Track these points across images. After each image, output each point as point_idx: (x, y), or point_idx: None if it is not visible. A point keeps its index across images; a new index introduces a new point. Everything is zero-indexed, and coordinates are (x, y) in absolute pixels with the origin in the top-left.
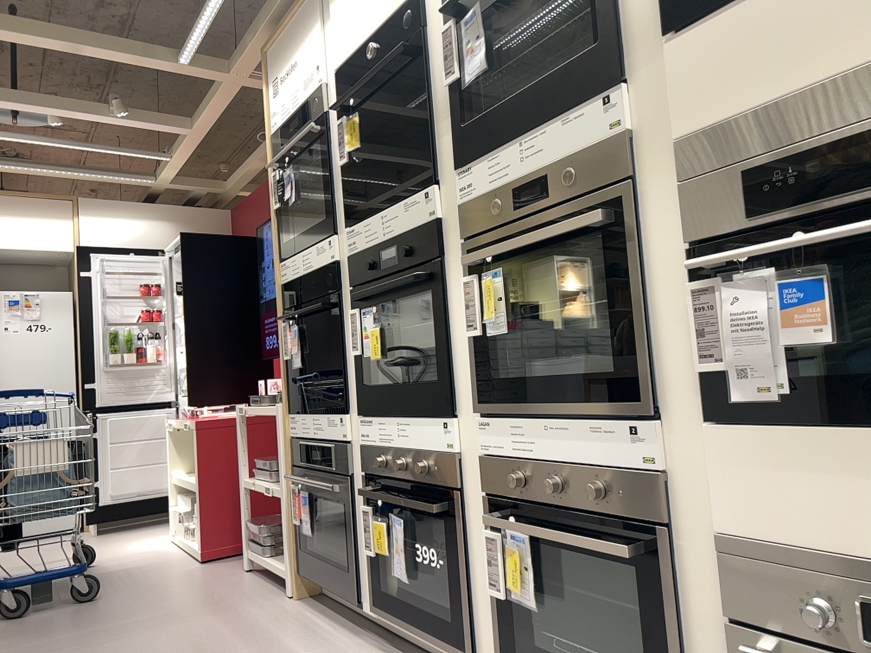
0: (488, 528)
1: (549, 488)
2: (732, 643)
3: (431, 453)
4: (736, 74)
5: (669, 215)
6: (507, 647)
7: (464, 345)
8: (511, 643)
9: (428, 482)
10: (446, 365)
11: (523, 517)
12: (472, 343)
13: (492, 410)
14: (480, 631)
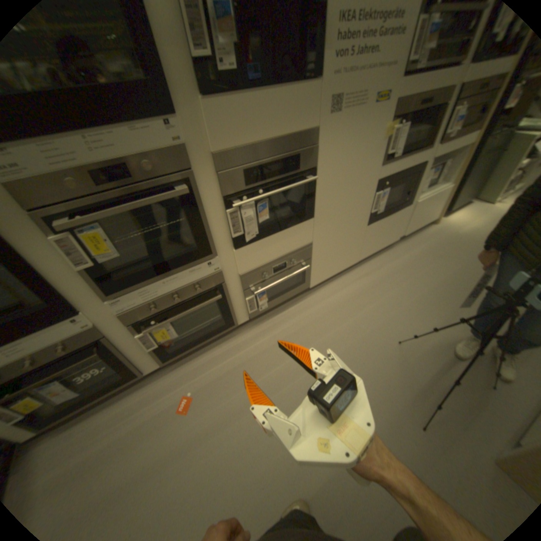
0: (132, 336)
1: (176, 301)
2: (243, 295)
3: (61, 341)
4: (238, 129)
5: (209, 185)
6: (159, 358)
7: (63, 276)
8: (156, 356)
9: (66, 353)
10: (50, 294)
11: (156, 318)
12: (76, 273)
13: (119, 294)
14: (137, 367)
